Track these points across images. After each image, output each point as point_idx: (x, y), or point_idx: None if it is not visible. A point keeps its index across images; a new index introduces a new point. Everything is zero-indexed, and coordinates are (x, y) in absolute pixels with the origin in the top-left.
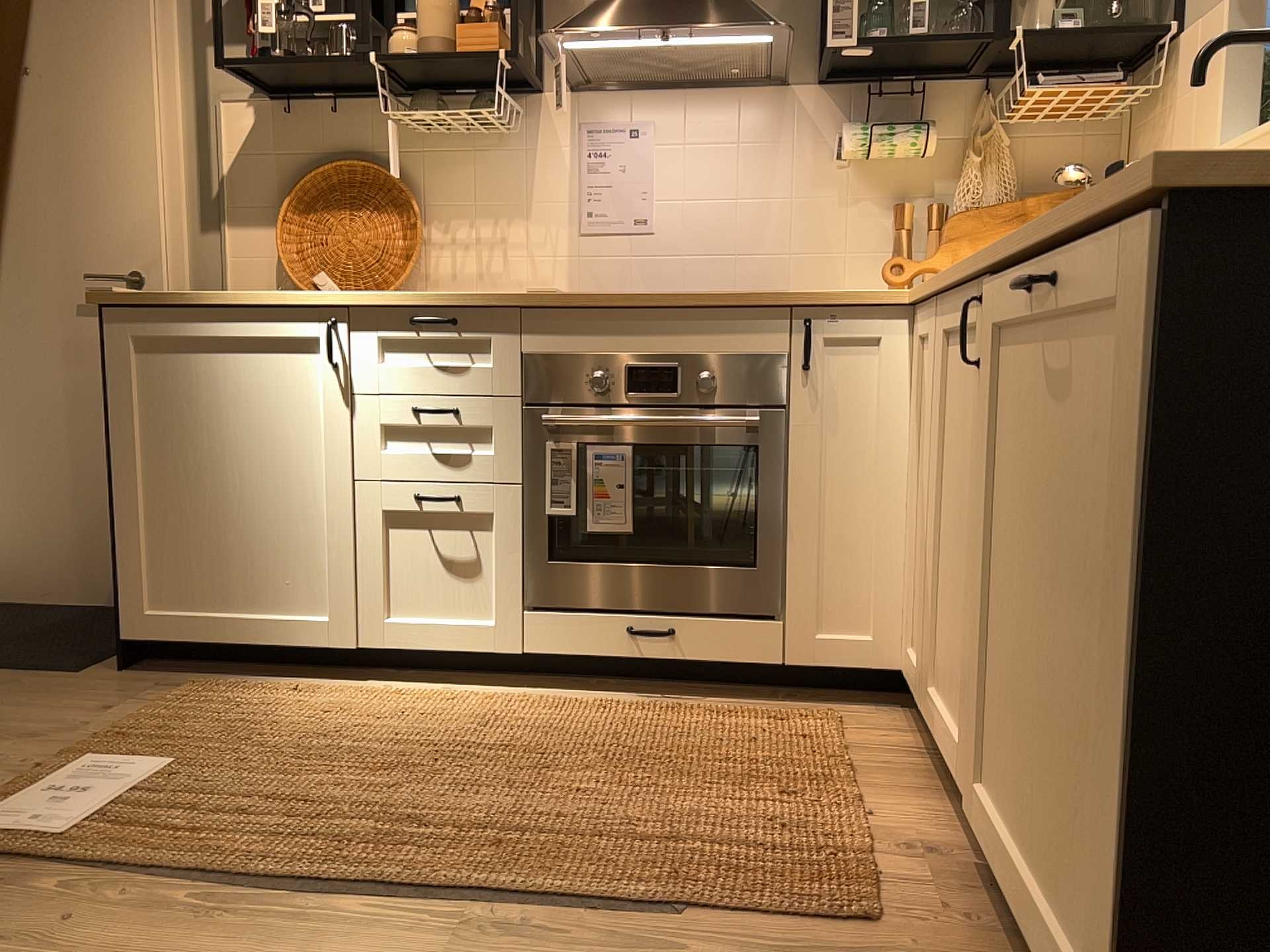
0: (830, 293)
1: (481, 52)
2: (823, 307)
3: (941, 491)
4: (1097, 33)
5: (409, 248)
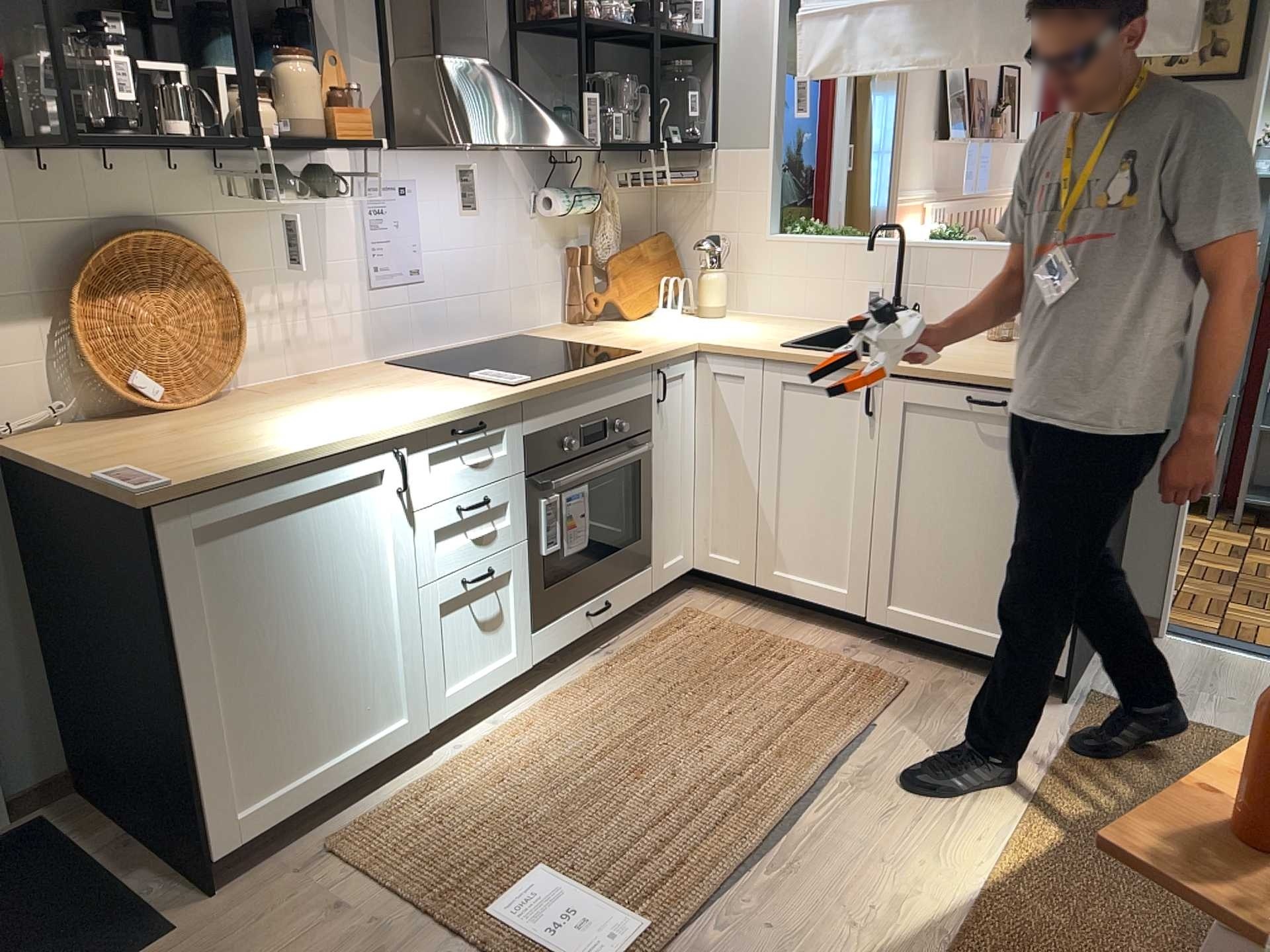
0: (660, 347)
1: (364, 140)
2: (666, 360)
3: (778, 466)
4: (688, 143)
5: (231, 328)
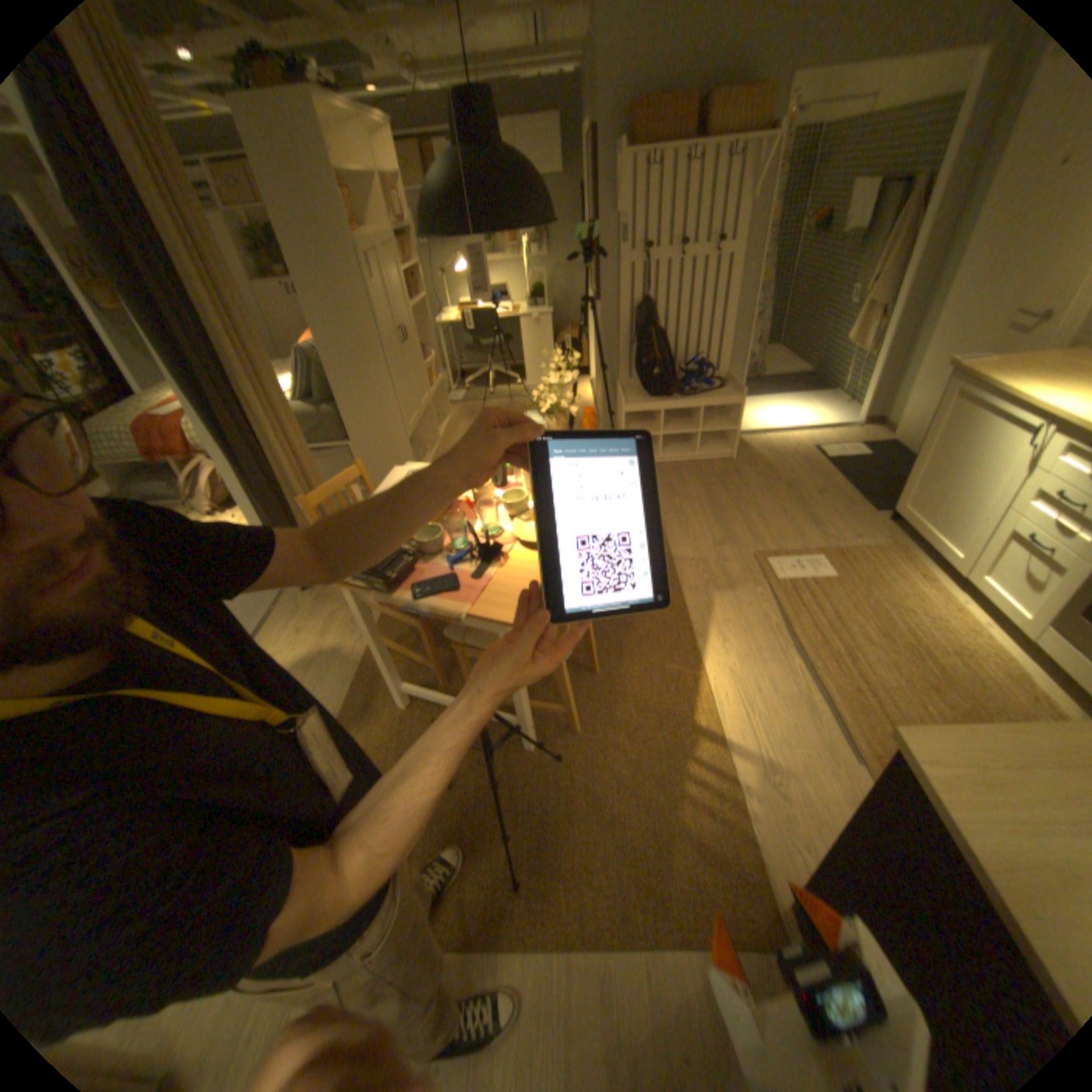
0: None
1: None
2: None
3: None
4: None
5: None
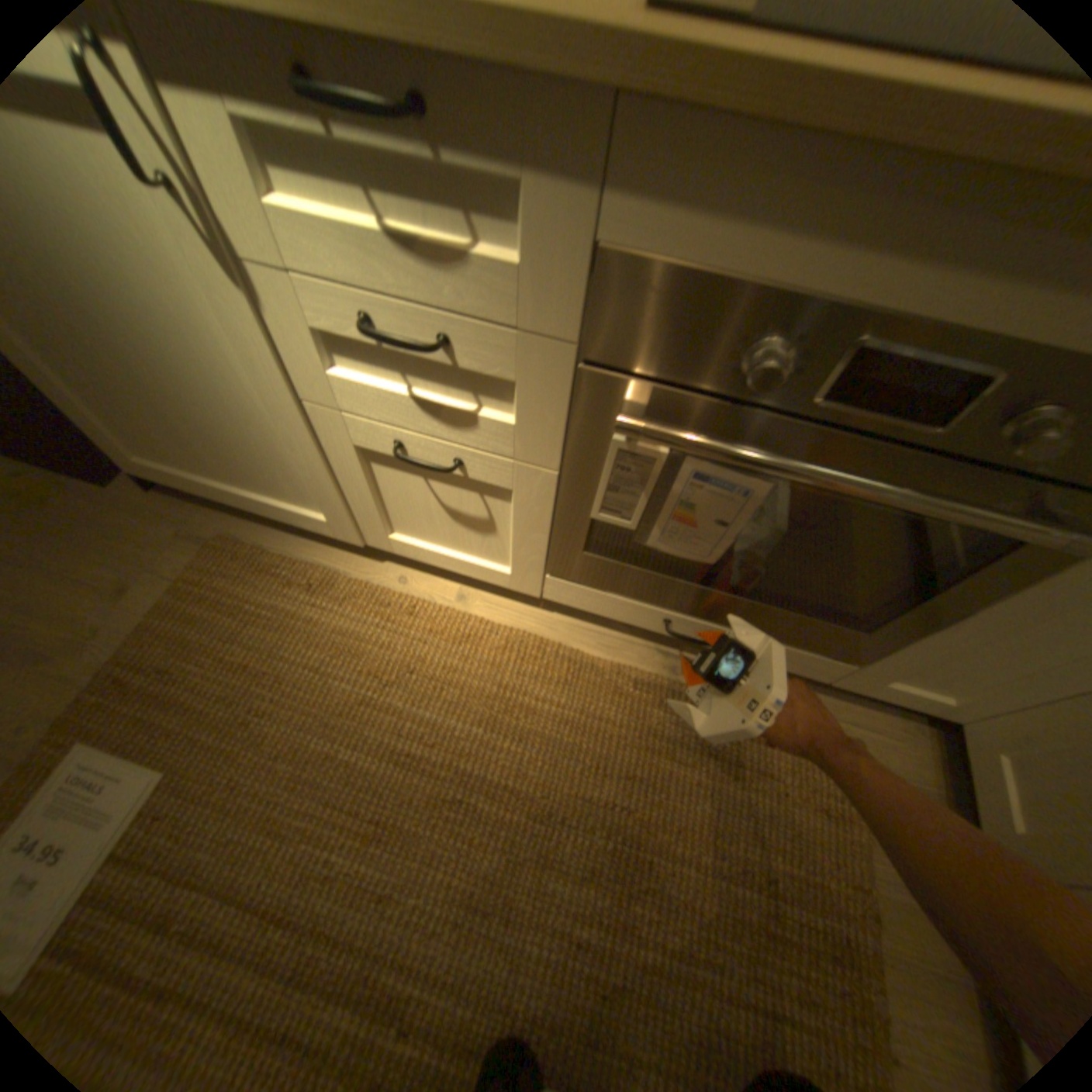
0: None
1: None
2: None
3: None
4: None
5: None
